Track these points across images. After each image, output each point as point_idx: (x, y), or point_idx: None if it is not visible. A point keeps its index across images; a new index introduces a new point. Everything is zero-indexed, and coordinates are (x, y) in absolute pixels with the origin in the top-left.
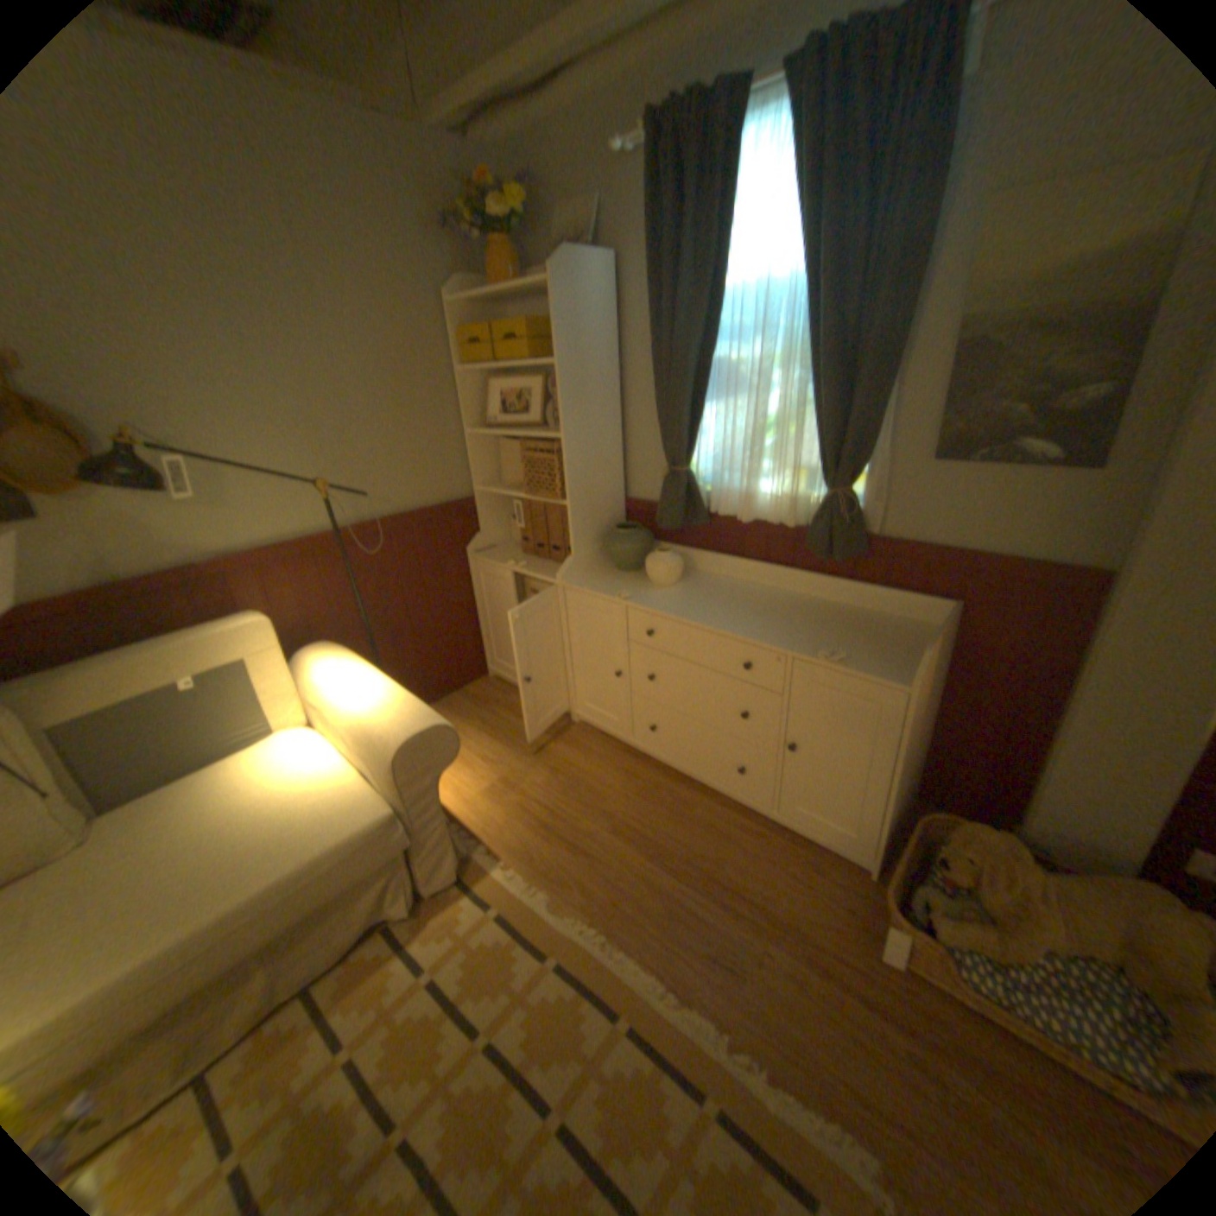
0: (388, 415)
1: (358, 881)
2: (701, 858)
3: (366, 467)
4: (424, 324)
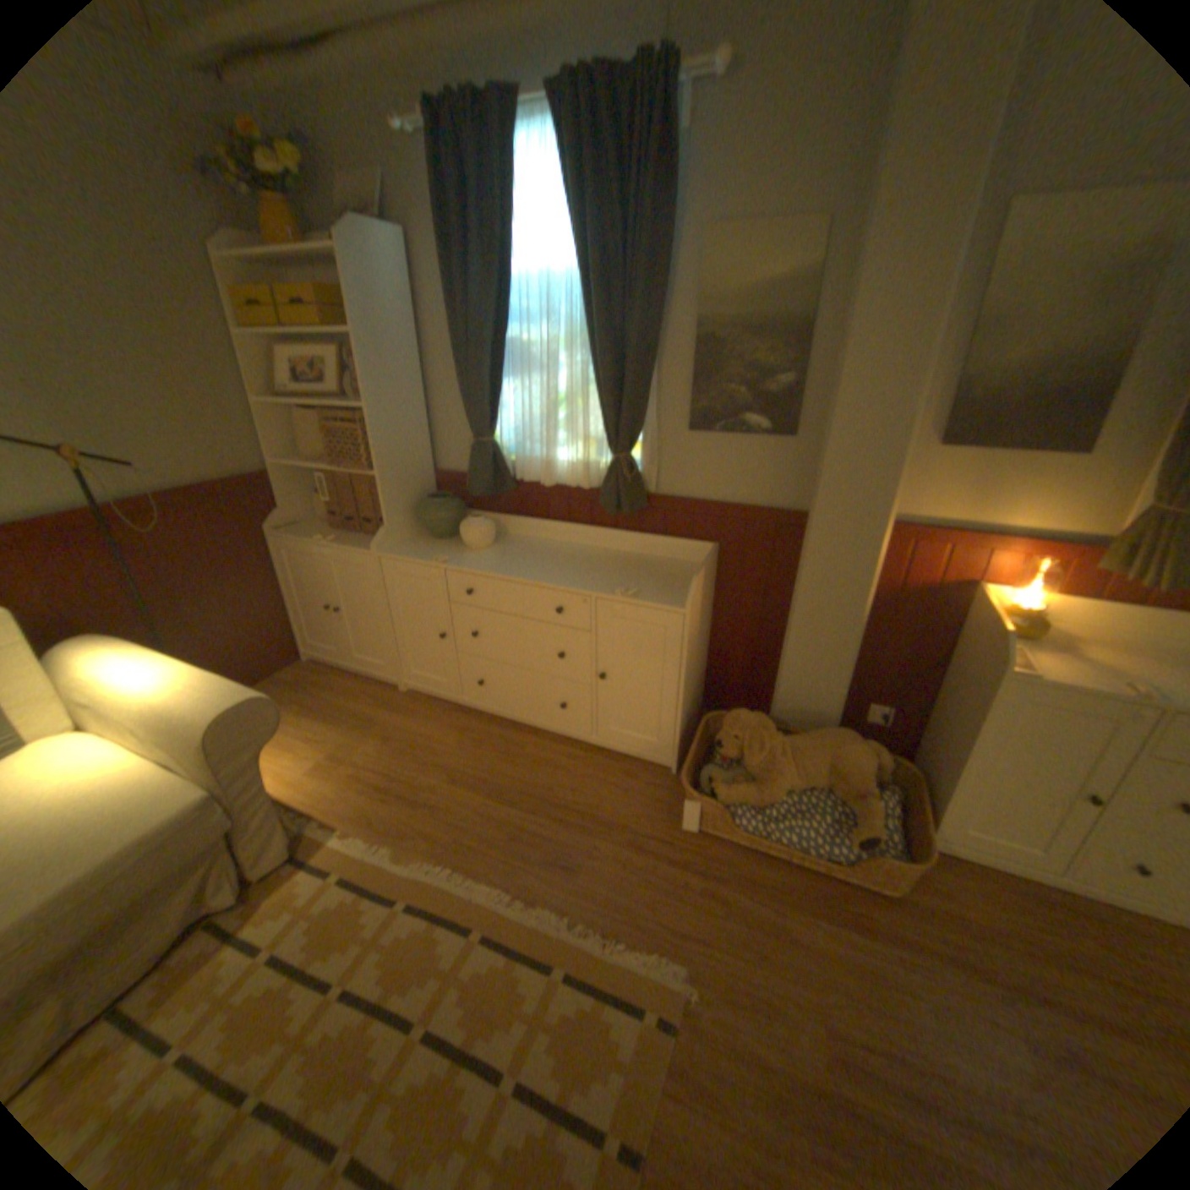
0: (151, 378)
1: (171, 874)
2: (533, 787)
3: (126, 437)
4: (189, 281)
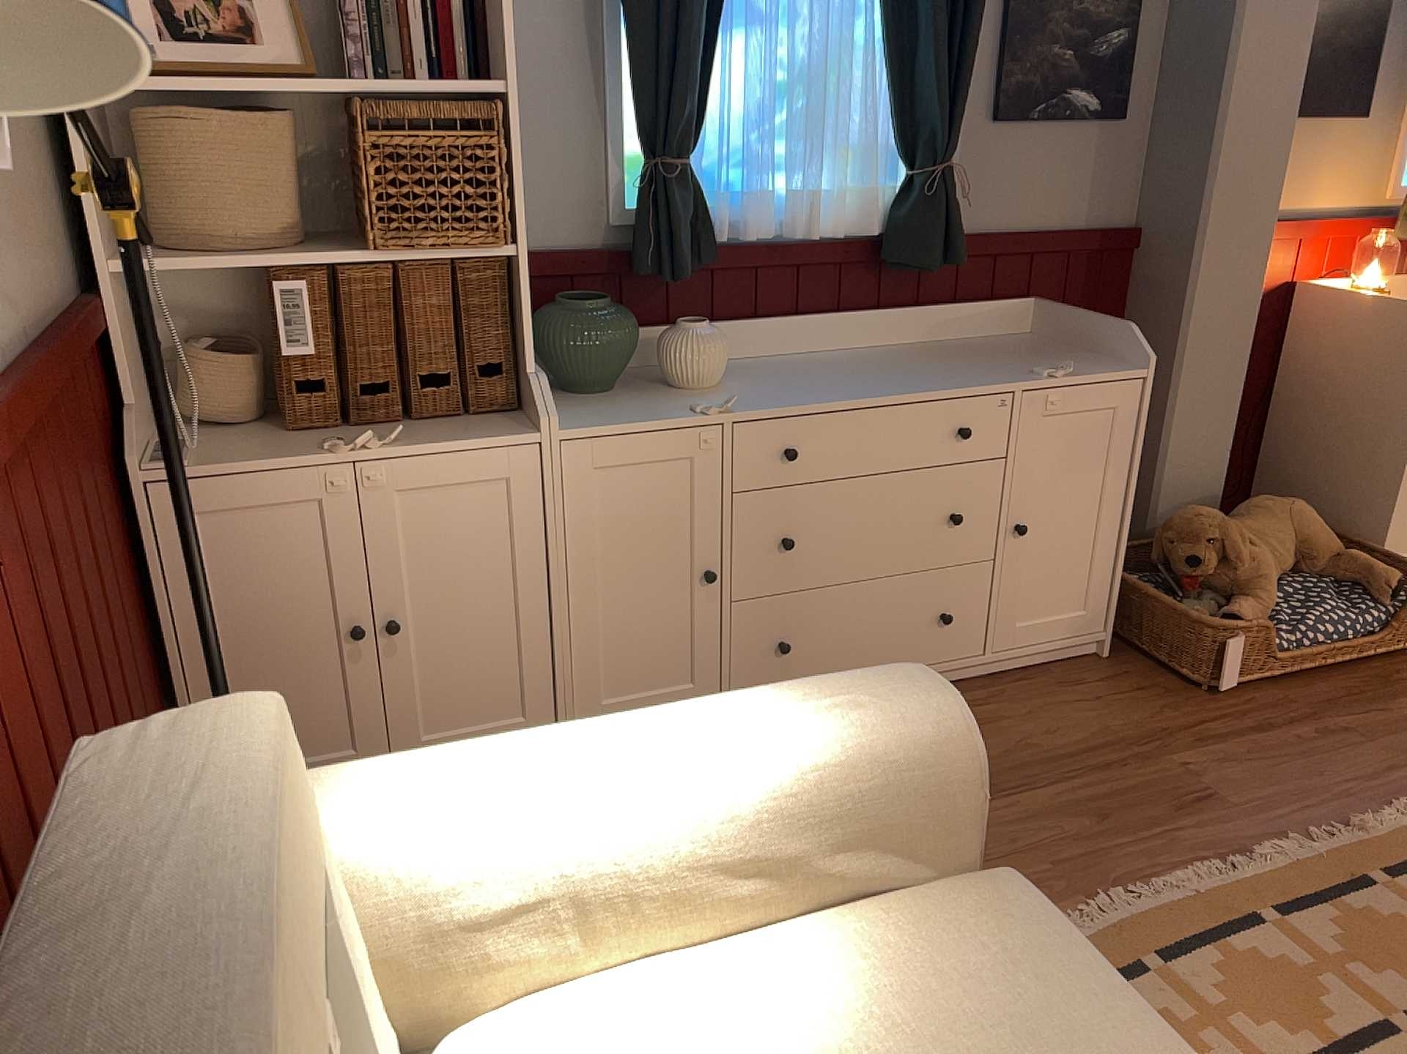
0: None
1: None
2: (1008, 755)
3: None
4: None
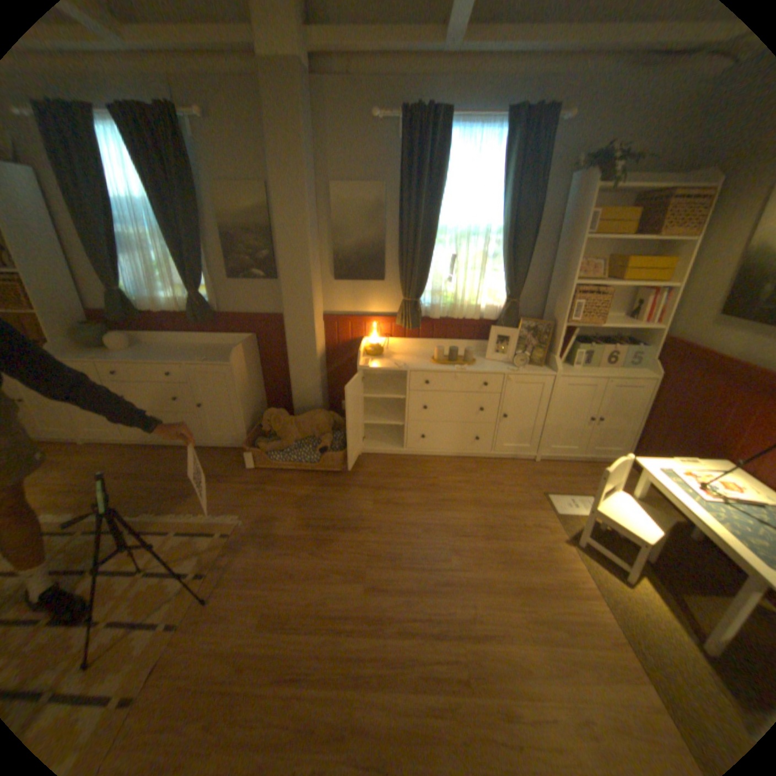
0: None
1: None
2: (167, 471)
3: None
4: None
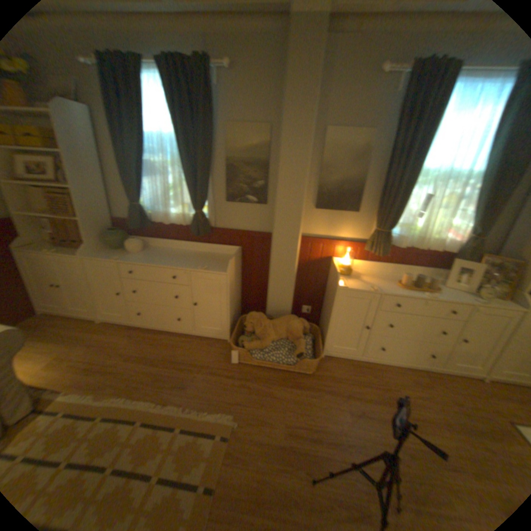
0: None
1: None
2: (166, 356)
3: None
4: None
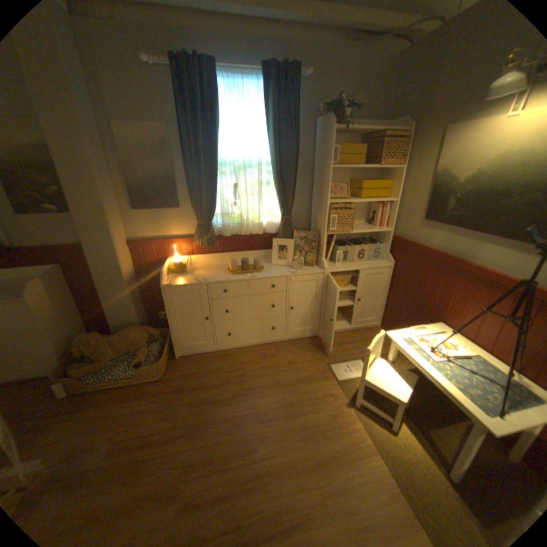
0: None
1: None
2: None
3: None
4: None
